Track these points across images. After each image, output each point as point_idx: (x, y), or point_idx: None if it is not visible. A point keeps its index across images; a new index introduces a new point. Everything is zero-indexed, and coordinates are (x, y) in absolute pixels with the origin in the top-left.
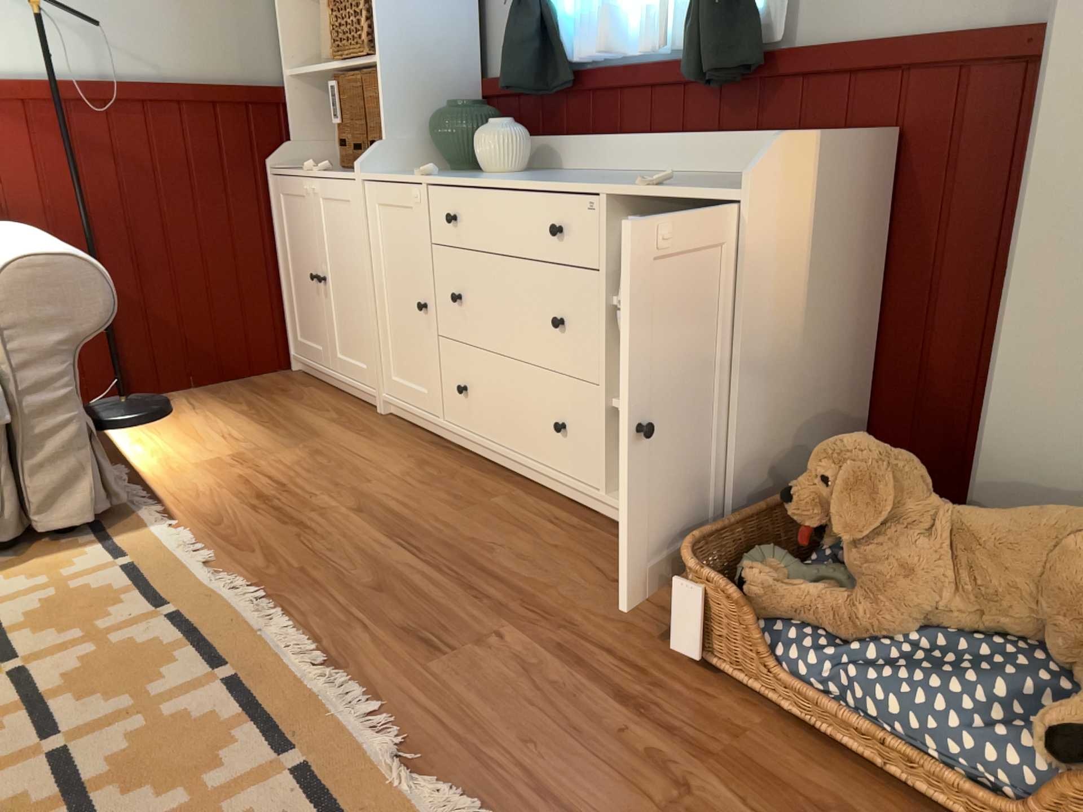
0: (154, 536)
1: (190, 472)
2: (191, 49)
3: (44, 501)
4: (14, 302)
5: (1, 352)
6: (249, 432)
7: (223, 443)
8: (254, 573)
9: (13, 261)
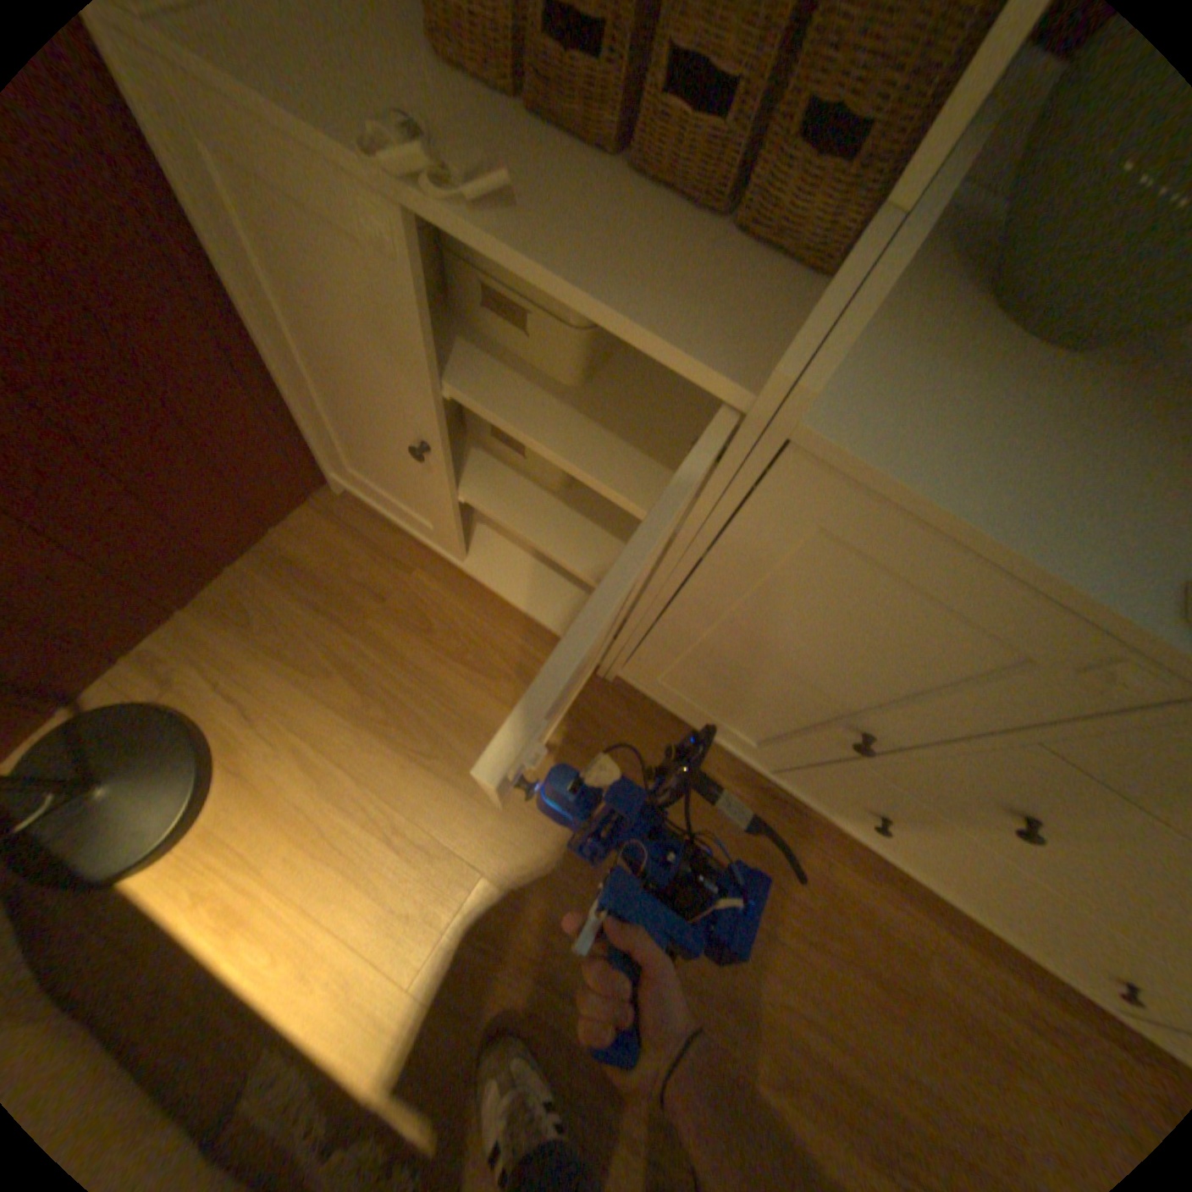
0: None
1: (428, 1029)
2: None
3: None
4: None
5: None
6: (425, 802)
7: (411, 875)
8: None
9: None
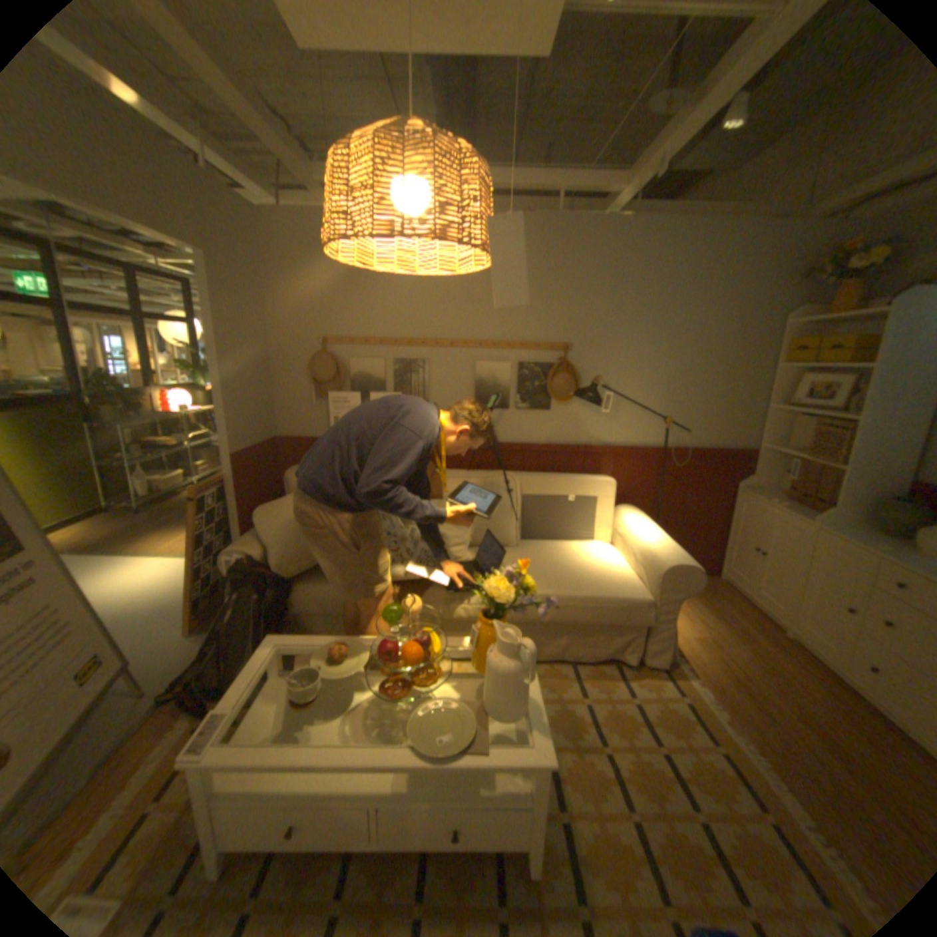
0: (695, 690)
1: (694, 645)
2: (719, 432)
3: (652, 656)
4: (669, 581)
5: (657, 597)
6: (714, 623)
7: (703, 628)
8: (758, 745)
9: (672, 565)
